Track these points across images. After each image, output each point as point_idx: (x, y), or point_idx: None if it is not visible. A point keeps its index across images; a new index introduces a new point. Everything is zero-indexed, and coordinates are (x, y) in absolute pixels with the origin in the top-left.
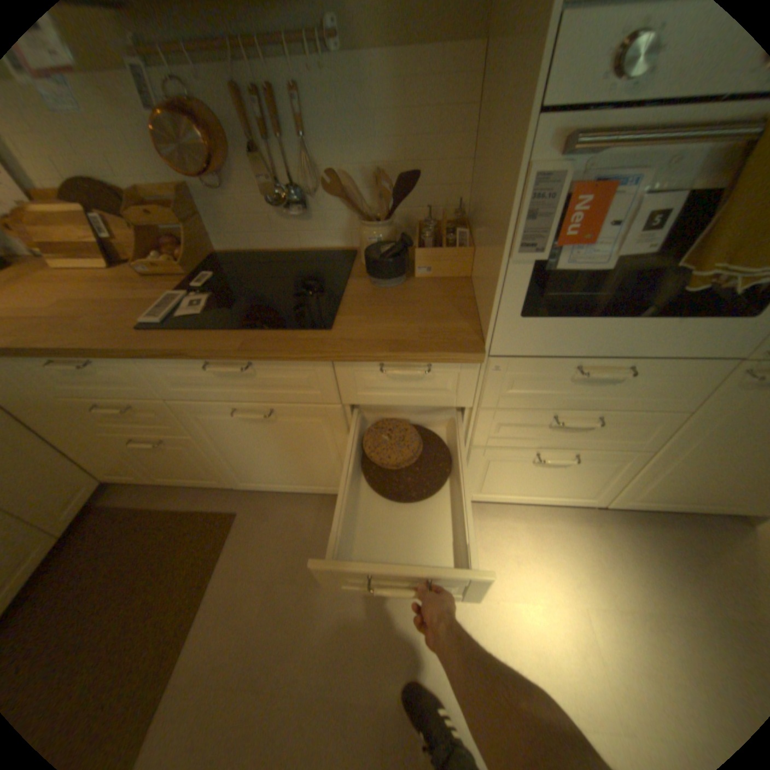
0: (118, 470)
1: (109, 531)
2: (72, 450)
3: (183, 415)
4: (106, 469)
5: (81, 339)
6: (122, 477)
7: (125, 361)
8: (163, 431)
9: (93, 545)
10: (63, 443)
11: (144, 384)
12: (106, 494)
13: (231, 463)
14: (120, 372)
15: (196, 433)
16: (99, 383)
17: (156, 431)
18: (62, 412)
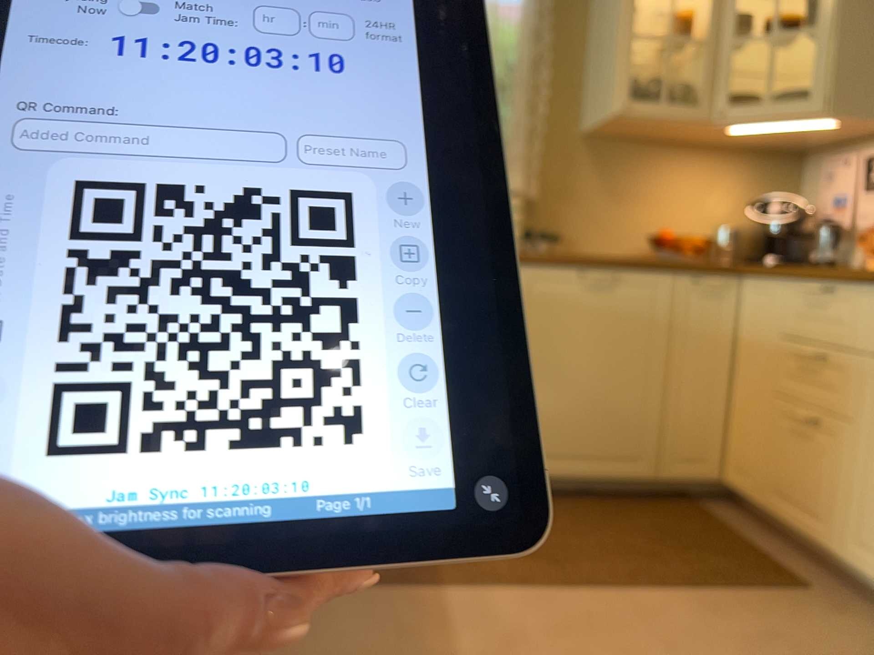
0: (753, 464)
1: (690, 516)
2: (742, 416)
3: (872, 383)
4: (744, 459)
5: (850, 268)
6: (748, 480)
7: (868, 292)
8: (837, 406)
9: (670, 512)
10: (743, 403)
11: (865, 326)
12: (715, 503)
13: (872, 495)
14: (855, 307)
15: (867, 418)
16: (828, 320)
17: (830, 405)
18: (774, 356)
